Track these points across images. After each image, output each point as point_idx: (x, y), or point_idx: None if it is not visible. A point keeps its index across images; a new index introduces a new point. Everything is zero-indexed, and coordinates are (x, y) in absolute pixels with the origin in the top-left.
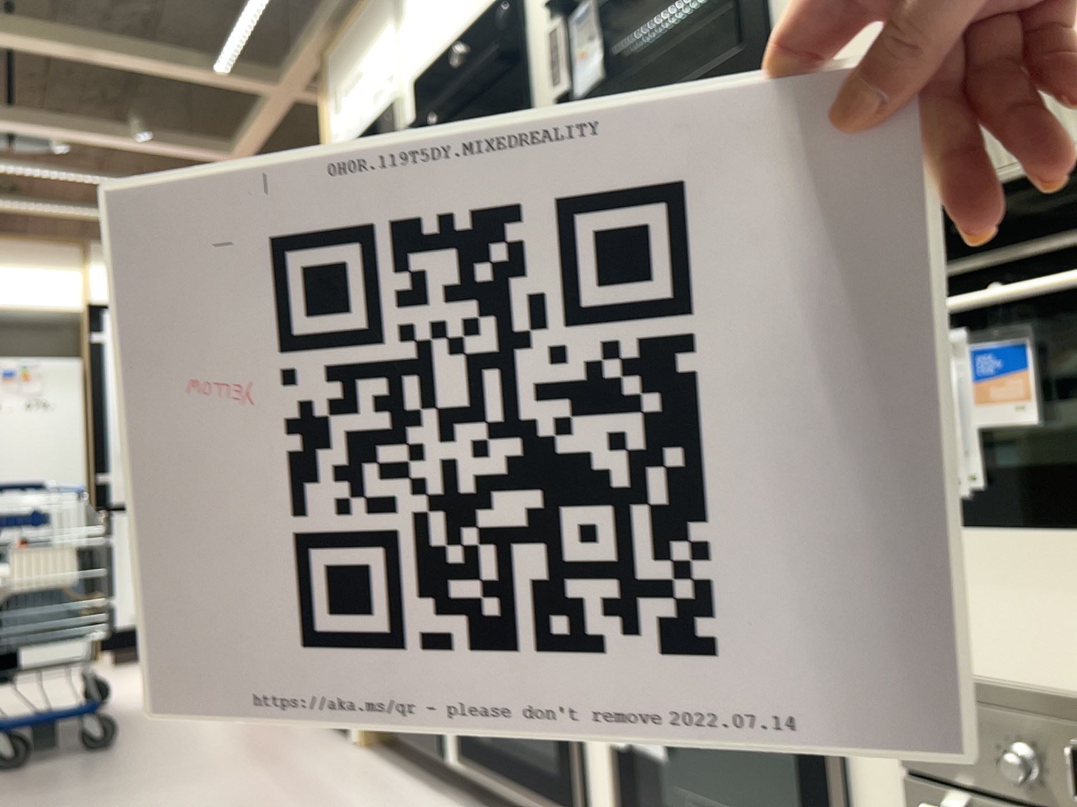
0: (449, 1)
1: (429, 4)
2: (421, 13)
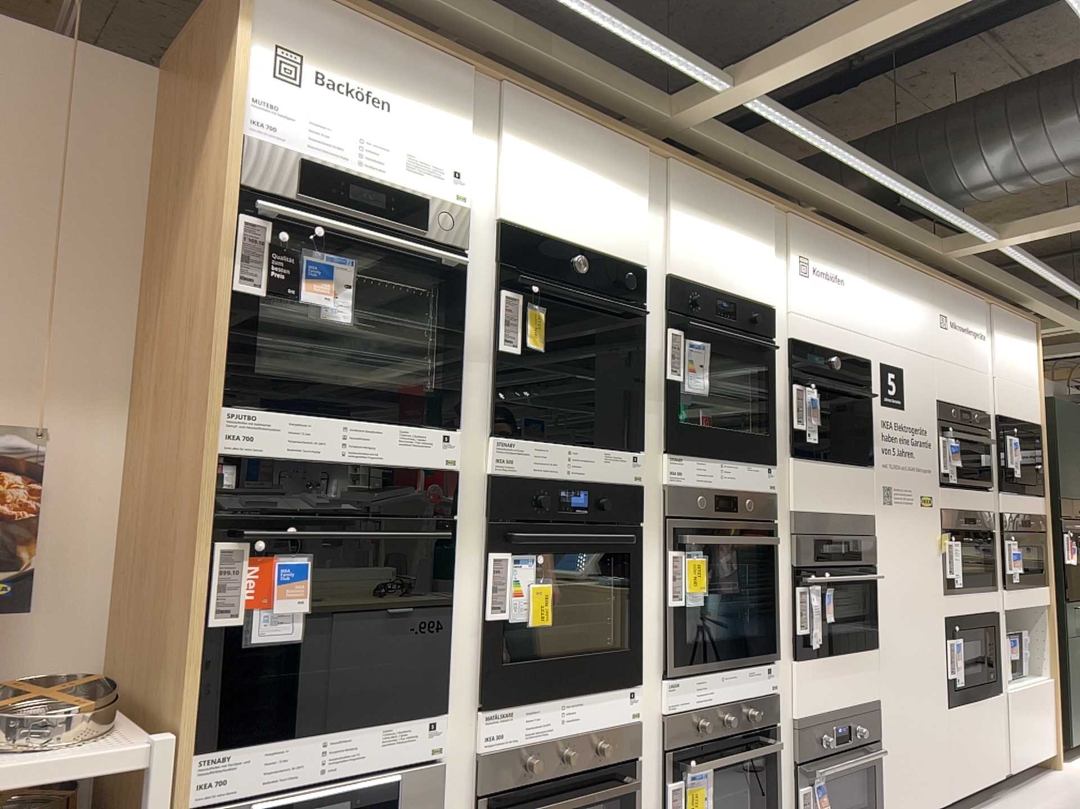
0: (574, 212)
1: (547, 186)
2: (535, 182)
